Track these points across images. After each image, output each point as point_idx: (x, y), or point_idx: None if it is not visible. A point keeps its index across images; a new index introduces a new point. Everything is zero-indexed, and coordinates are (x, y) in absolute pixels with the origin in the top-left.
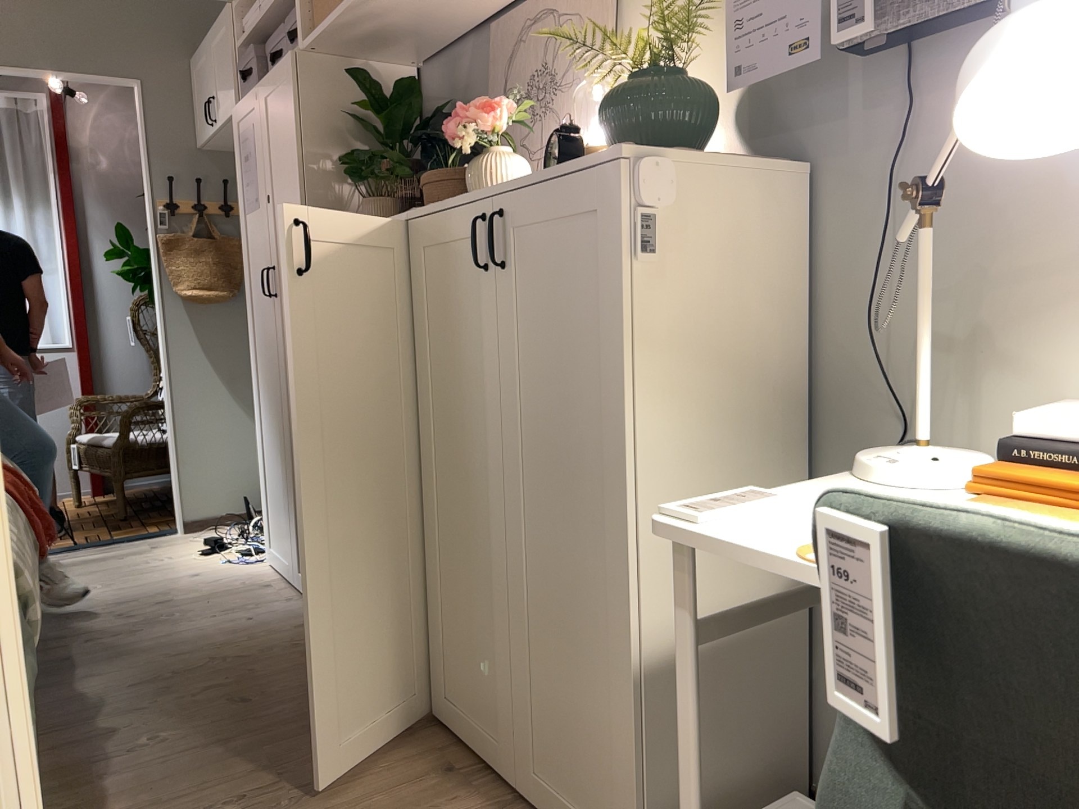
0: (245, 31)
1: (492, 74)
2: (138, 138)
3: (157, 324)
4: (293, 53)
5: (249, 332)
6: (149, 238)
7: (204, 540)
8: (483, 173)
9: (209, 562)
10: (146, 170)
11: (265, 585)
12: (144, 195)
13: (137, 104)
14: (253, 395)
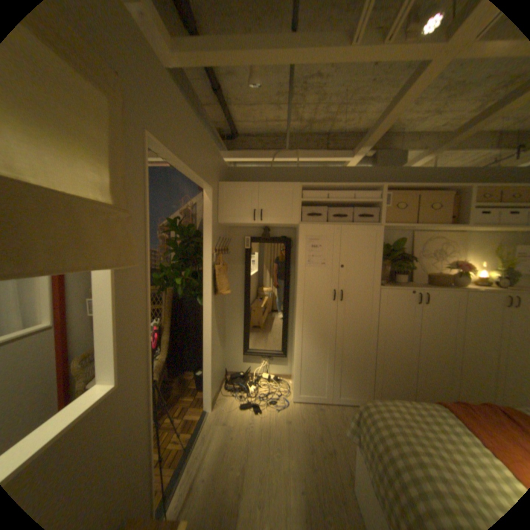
0: (303, 195)
1: (415, 244)
2: (204, 216)
3: (204, 310)
4: (382, 227)
5: (298, 312)
6: (207, 266)
7: (233, 409)
8: (470, 280)
9: (273, 415)
10: (211, 233)
11: (320, 410)
12: (204, 244)
13: (207, 199)
14: (298, 337)
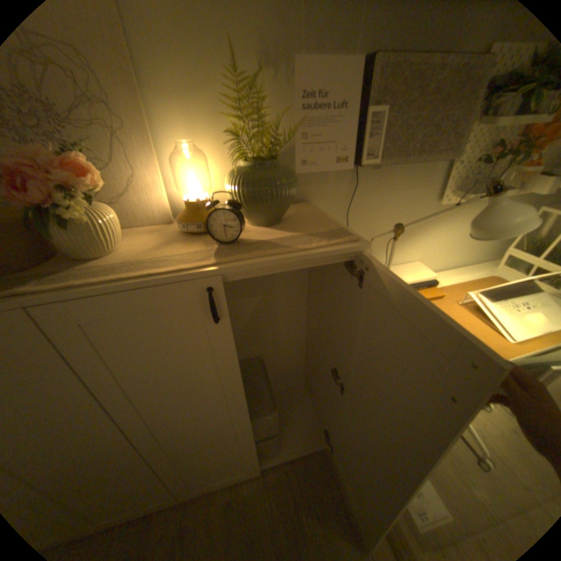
0: None
1: None
2: None
3: None
4: None
5: None
6: None
7: None
8: (90, 228)
9: None
10: None
11: None
12: None
13: None
14: None
